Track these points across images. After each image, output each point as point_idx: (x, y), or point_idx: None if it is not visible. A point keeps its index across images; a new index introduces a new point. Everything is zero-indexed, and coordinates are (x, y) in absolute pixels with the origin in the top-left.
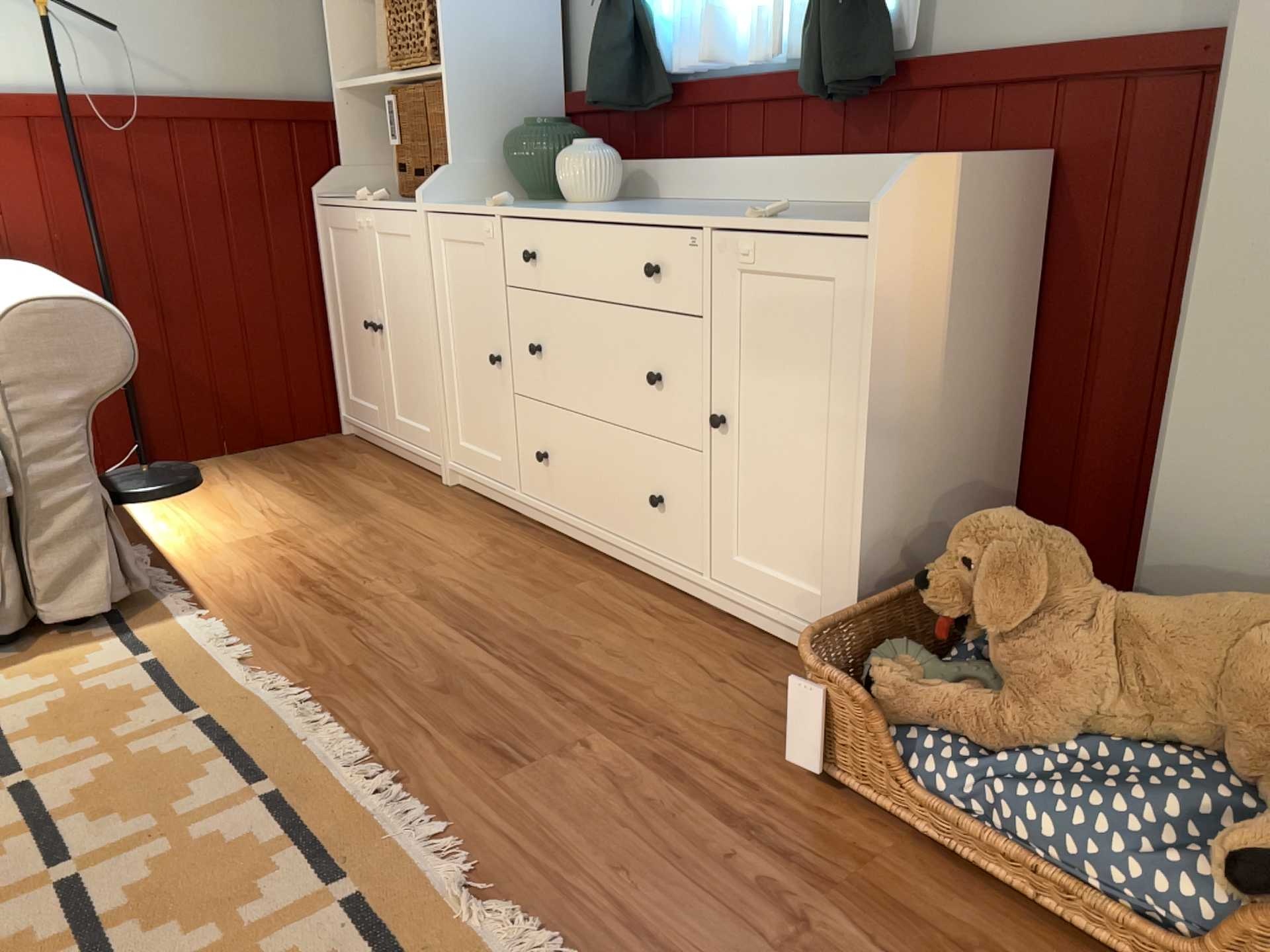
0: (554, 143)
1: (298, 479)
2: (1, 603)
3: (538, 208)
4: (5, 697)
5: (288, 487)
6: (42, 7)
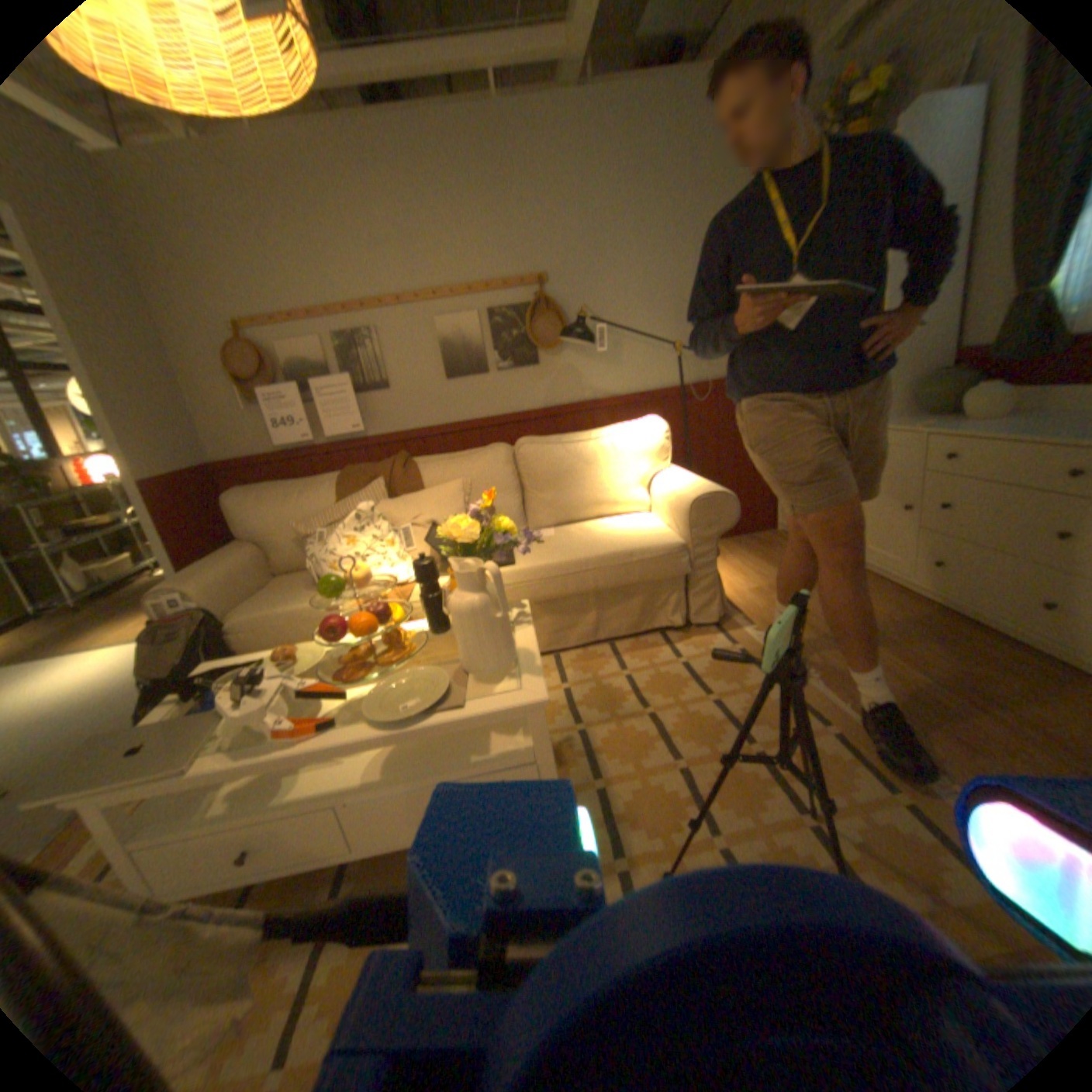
0: (961, 382)
1: (766, 556)
2: (678, 614)
3: (959, 427)
4: (688, 656)
5: (763, 560)
6: (677, 350)
